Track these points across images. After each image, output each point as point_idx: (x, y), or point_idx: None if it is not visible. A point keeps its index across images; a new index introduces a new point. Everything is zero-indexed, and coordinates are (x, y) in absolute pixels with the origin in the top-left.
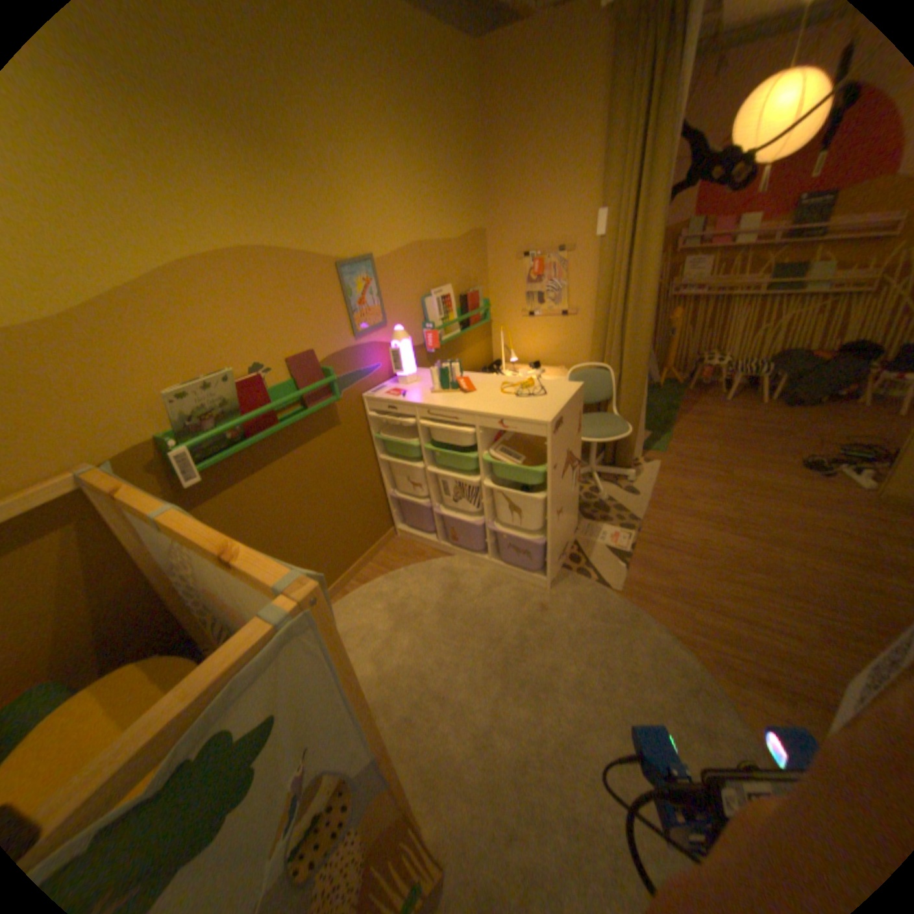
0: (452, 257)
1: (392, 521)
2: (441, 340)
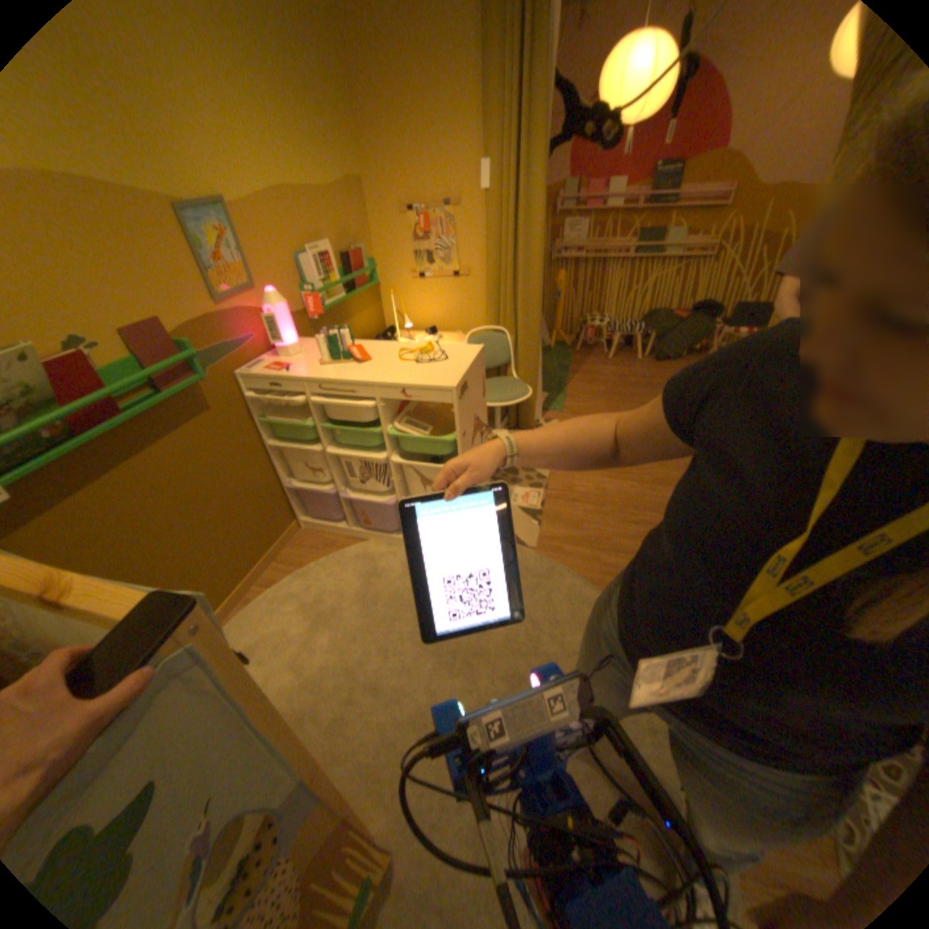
0: (325, 207)
1: (292, 513)
2: (324, 305)
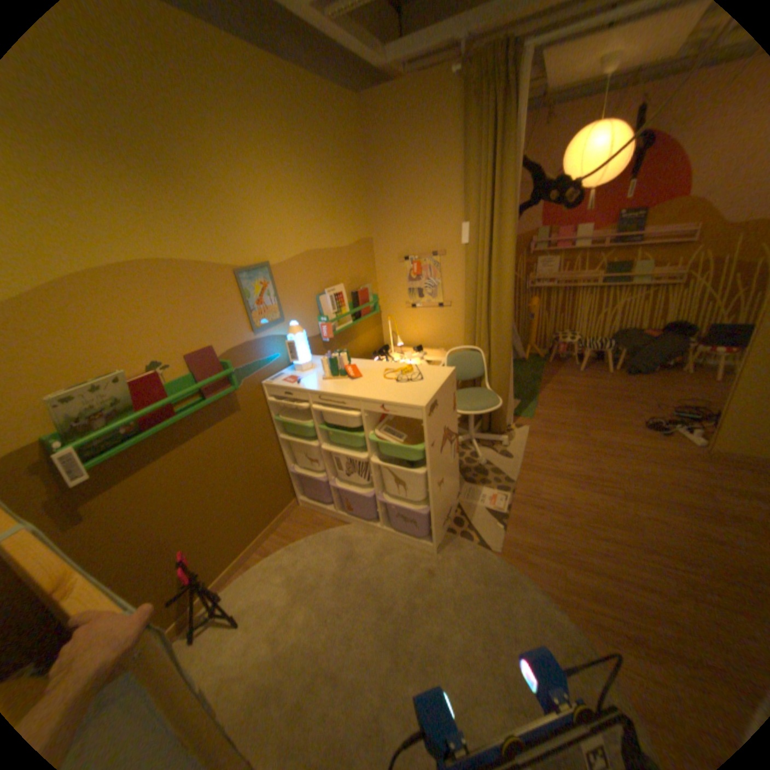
0: (343, 261)
1: (293, 493)
2: (335, 331)
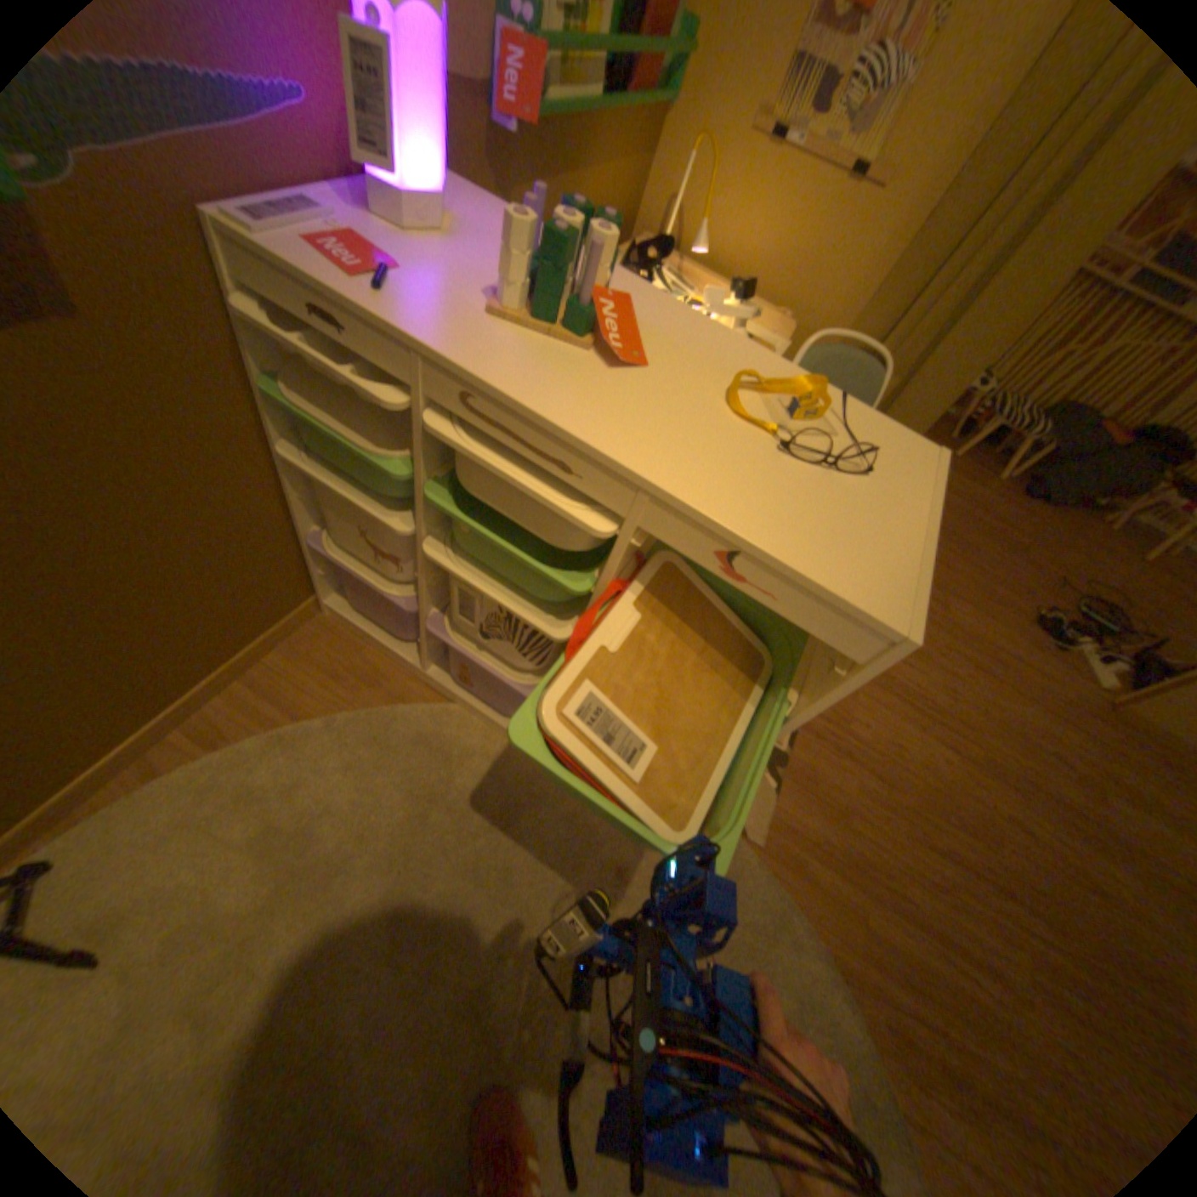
0: None
1: (312, 585)
2: (546, 97)
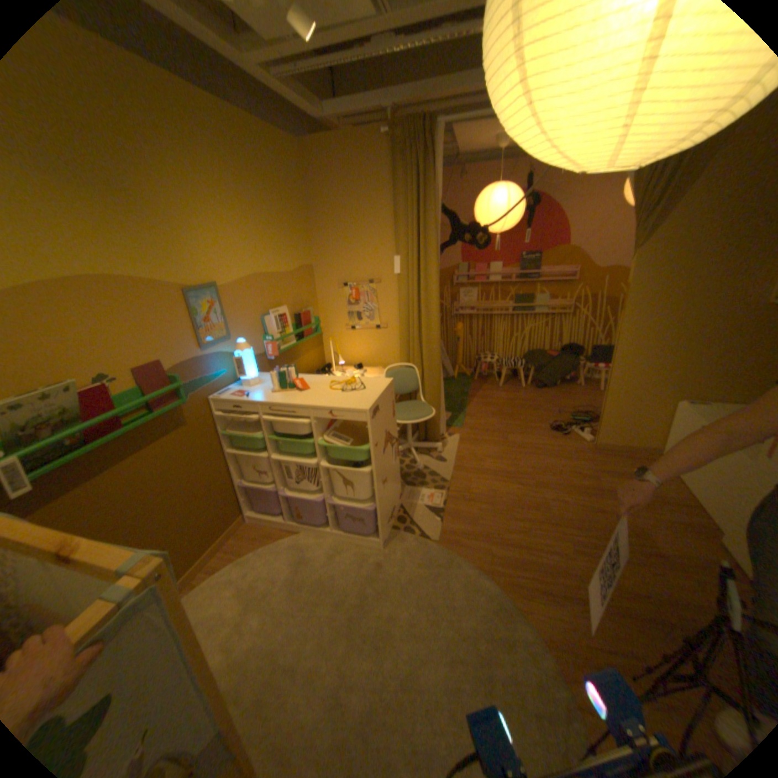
0: (286, 285)
1: (240, 509)
2: (279, 349)
